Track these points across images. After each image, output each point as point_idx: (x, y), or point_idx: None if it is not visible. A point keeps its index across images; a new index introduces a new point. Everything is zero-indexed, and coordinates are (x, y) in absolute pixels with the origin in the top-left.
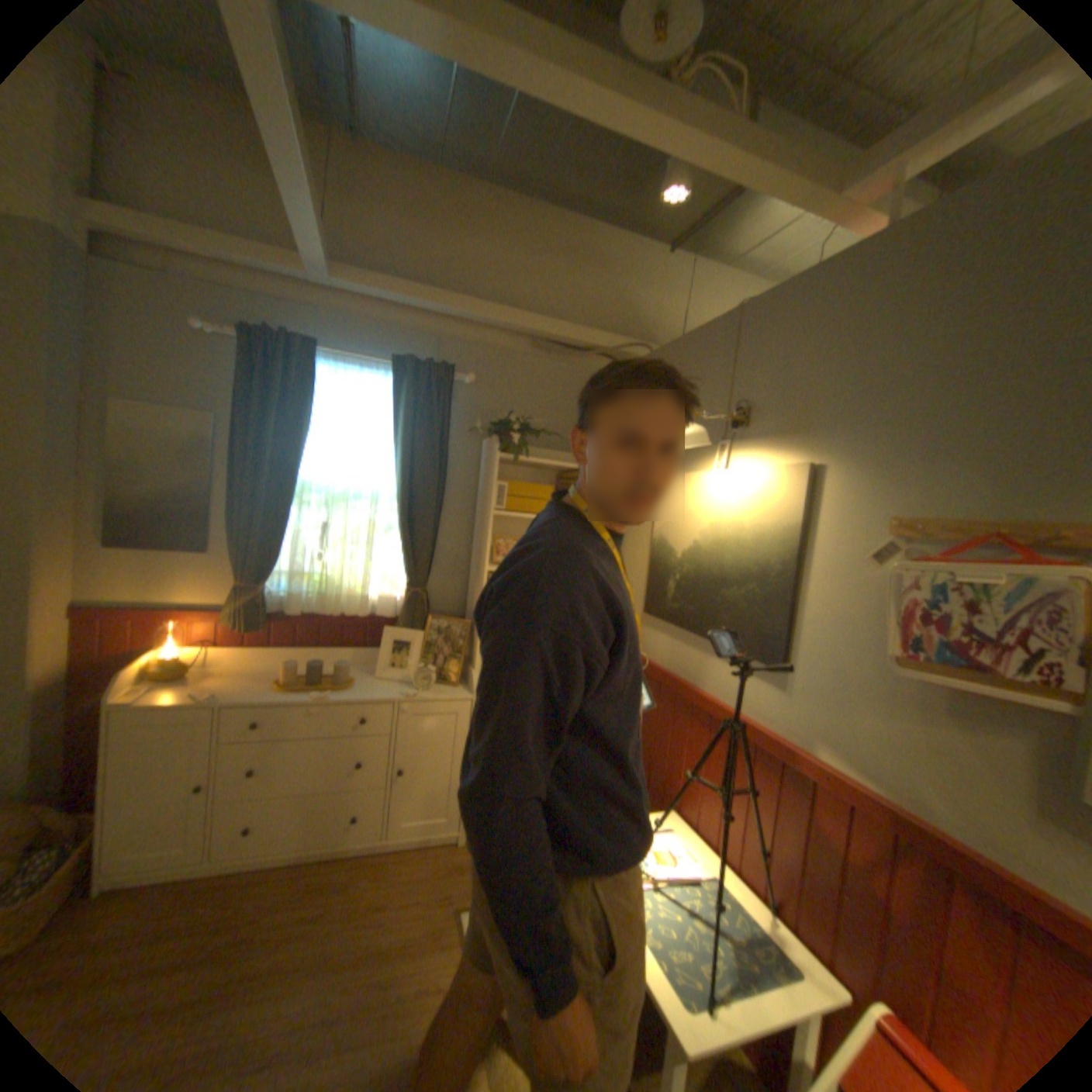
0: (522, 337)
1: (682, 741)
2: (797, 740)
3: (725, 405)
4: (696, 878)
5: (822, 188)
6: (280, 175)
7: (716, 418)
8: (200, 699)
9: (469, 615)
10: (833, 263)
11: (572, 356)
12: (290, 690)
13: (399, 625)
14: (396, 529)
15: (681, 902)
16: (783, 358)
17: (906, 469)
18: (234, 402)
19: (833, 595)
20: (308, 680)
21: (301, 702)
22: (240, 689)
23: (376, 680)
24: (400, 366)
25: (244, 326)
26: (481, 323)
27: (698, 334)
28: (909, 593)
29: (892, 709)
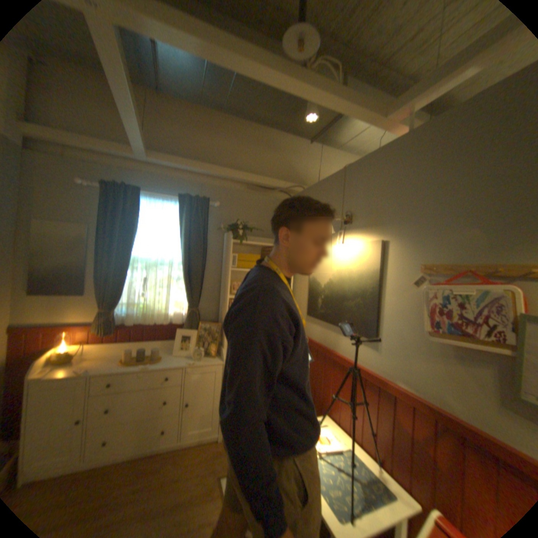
0: (242, 183)
1: (329, 379)
2: (385, 375)
3: (340, 213)
4: (340, 450)
5: (378, 115)
6: (121, 109)
7: (336, 220)
8: (79, 372)
9: (220, 320)
10: (385, 148)
11: (266, 191)
12: (128, 365)
13: (184, 327)
14: (182, 279)
15: (333, 463)
16: (366, 191)
17: (426, 241)
18: (98, 218)
19: (397, 303)
20: (137, 359)
21: (133, 370)
22: (101, 365)
23: (173, 356)
24: (182, 198)
25: (103, 181)
26: (221, 177)
27: (325, 181)
28: (432, 300)
29: (429, 357)
